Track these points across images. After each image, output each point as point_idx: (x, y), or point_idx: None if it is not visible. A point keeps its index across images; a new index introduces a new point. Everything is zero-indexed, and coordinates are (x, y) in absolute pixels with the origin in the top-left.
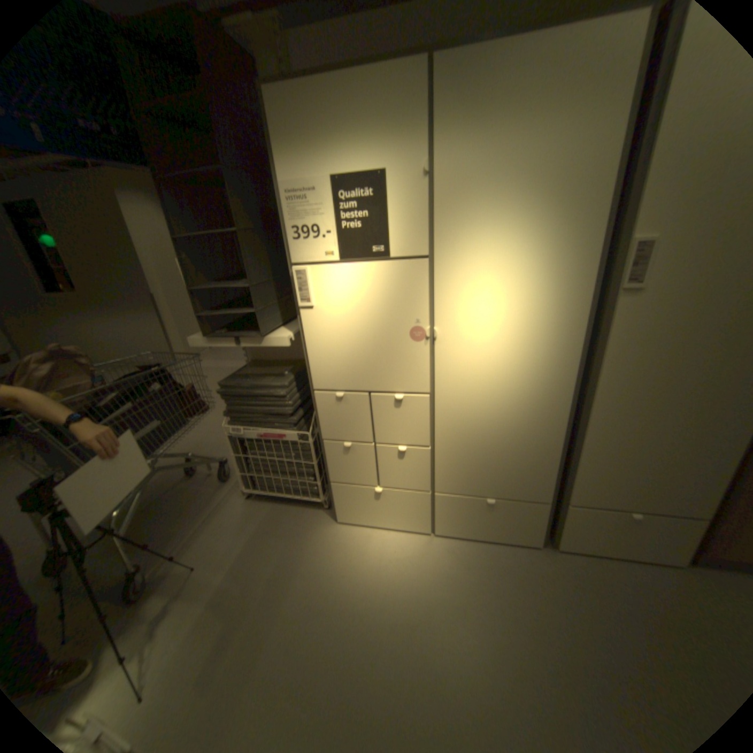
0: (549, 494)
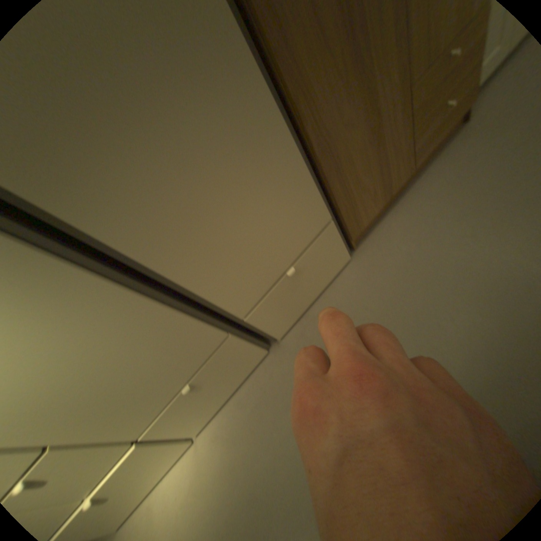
0: (218, 335)
